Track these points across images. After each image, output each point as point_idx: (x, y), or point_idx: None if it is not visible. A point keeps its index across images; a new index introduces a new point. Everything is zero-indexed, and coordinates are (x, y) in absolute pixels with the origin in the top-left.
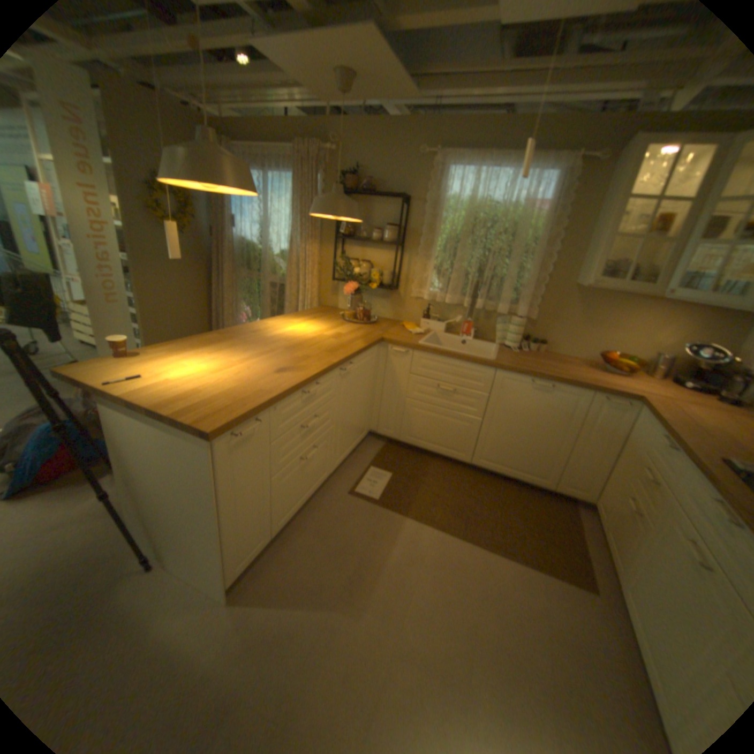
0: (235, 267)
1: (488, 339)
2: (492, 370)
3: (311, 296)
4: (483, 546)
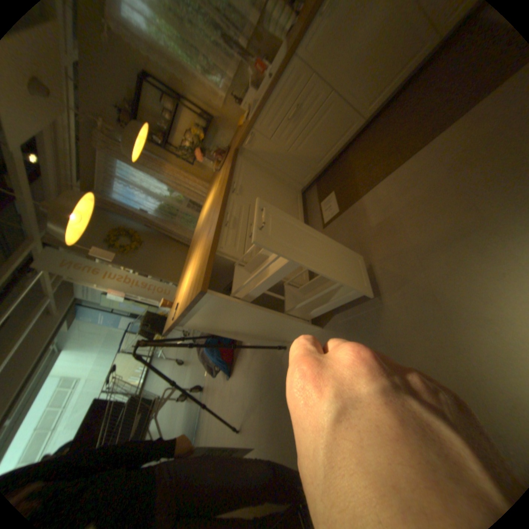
0: (172, 221)
1: (280, 44)
2: (295, 56)
3: (201, 184)
4: (424, 144)
